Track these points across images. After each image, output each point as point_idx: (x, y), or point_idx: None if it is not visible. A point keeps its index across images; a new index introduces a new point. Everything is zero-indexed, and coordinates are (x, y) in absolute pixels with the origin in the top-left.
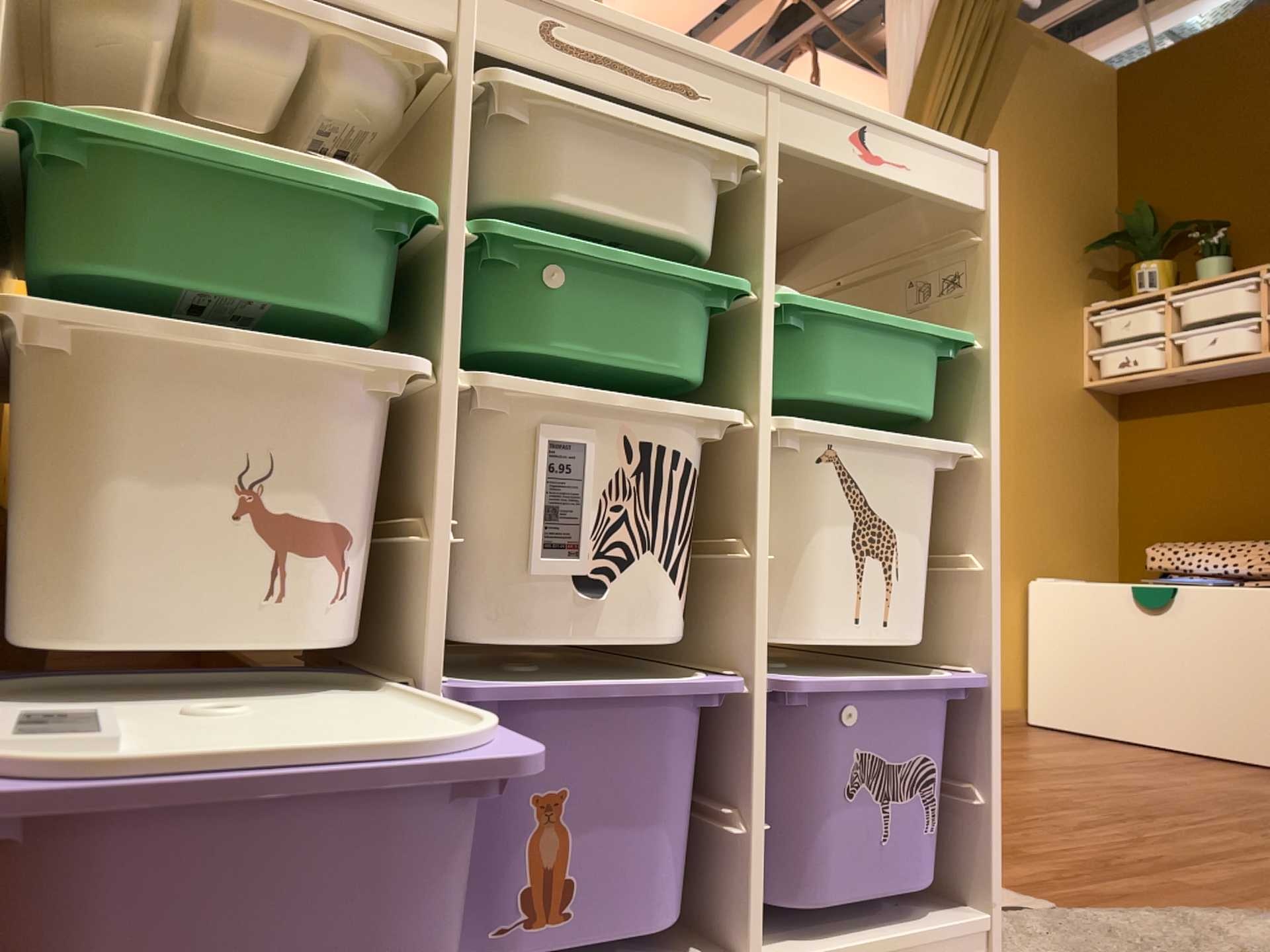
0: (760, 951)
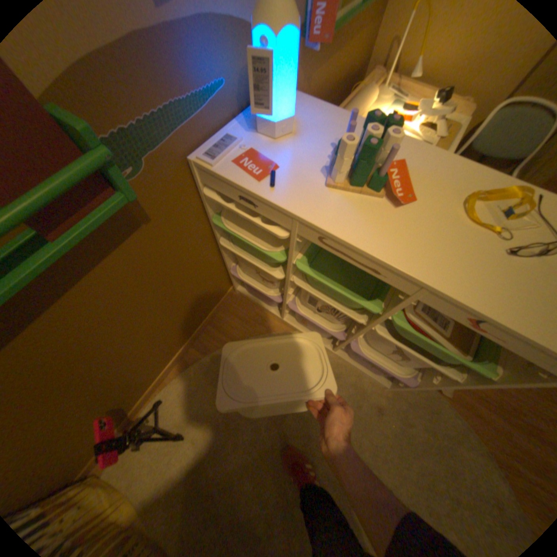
0: (338, 352)
